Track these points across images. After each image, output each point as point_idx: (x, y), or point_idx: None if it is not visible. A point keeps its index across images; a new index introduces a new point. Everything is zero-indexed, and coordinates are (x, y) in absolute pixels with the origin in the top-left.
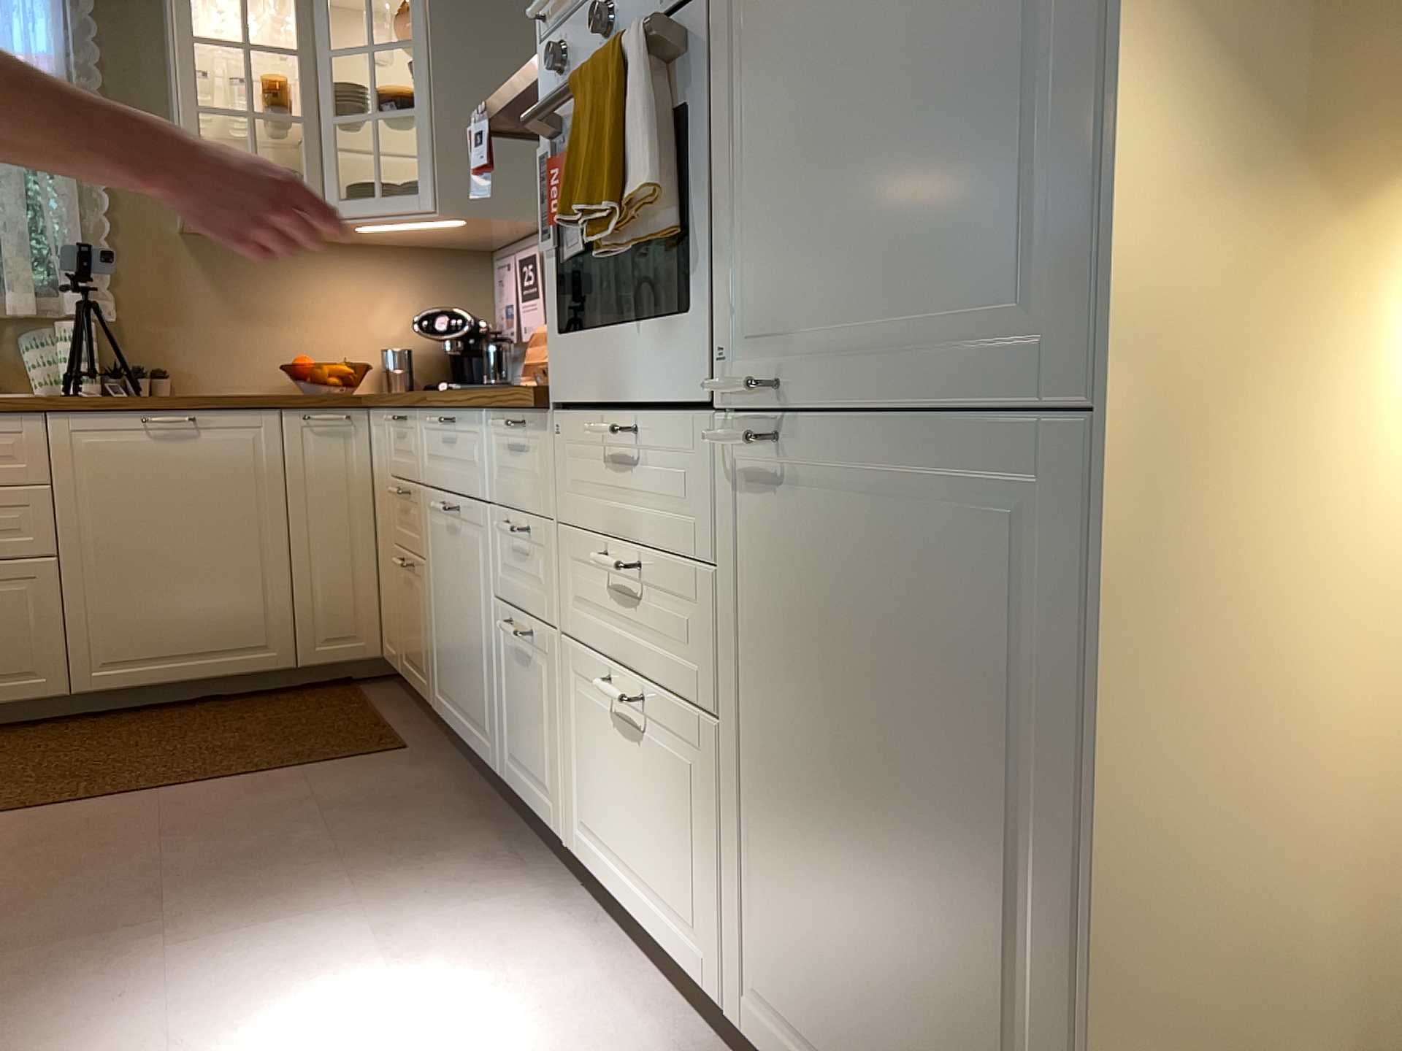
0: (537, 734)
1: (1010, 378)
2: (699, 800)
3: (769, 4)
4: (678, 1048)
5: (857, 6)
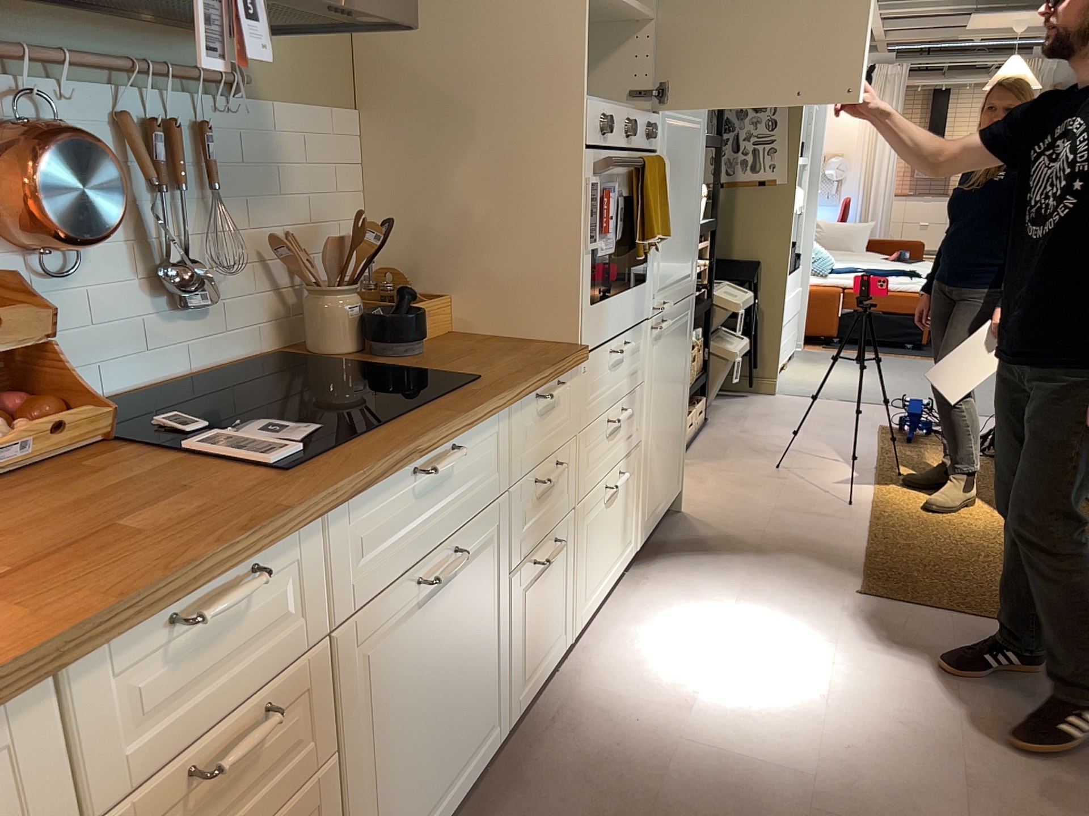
0: (552, 610)
1: (688, 288)
2: (633, 483)
3: (669, 175)
4: (629, 596)
5: (680, 190)
